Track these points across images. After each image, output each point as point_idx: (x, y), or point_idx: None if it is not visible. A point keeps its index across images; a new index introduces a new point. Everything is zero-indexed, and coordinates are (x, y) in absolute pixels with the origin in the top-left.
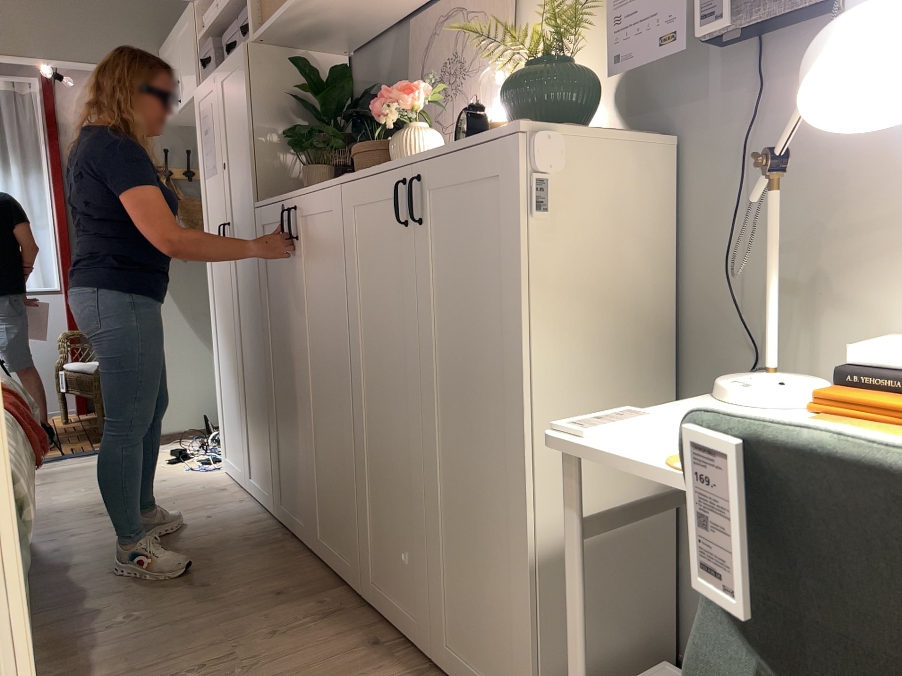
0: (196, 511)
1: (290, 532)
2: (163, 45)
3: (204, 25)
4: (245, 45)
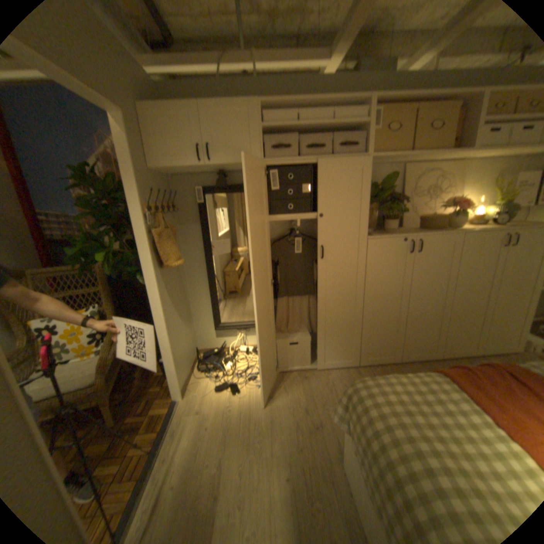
0: (333, 389)
1: (377, 365)
2: (156, 101)
3: (264, 117)
4: (370, 157)
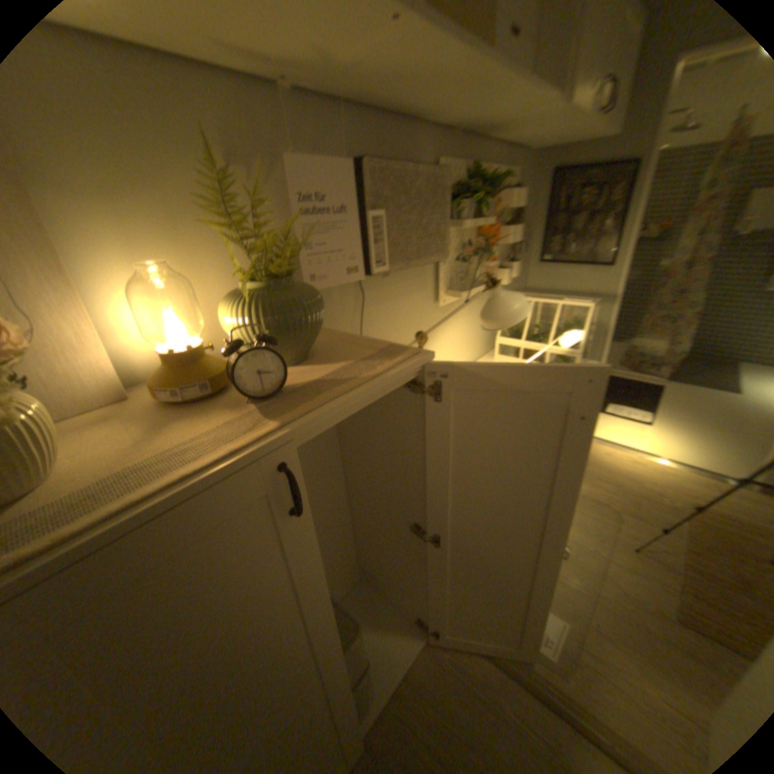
0: None
1: None
2: None
3: None
4: None
